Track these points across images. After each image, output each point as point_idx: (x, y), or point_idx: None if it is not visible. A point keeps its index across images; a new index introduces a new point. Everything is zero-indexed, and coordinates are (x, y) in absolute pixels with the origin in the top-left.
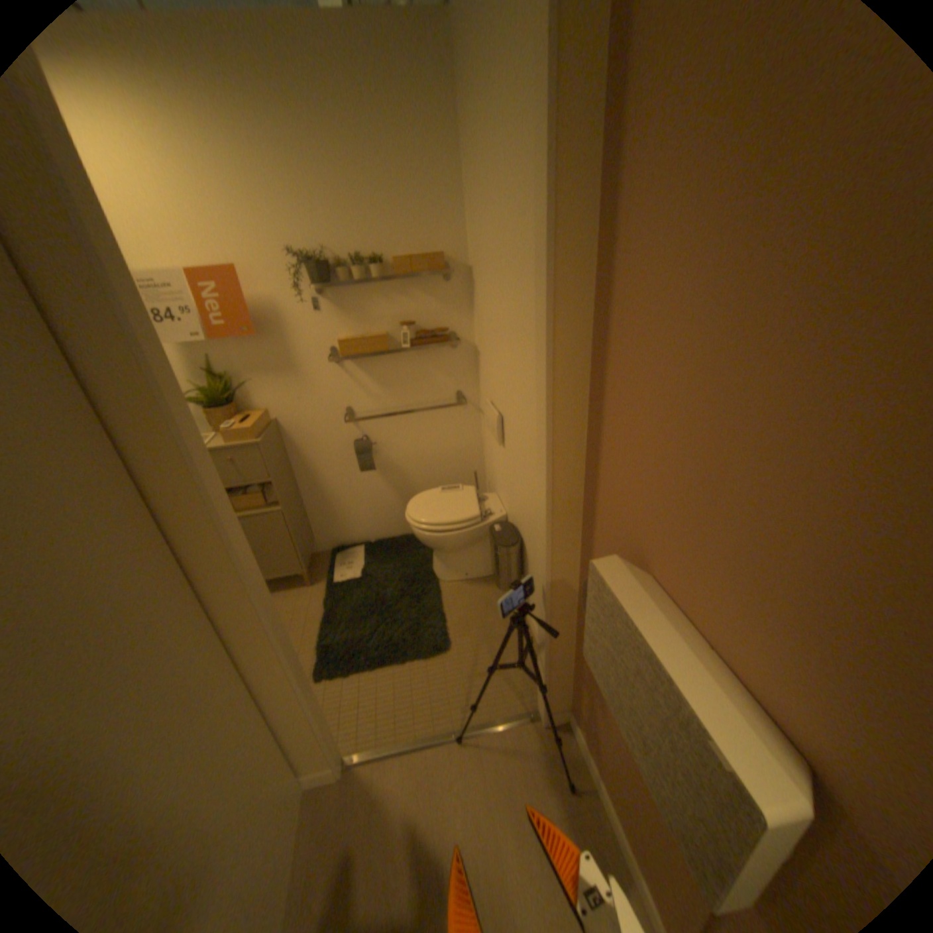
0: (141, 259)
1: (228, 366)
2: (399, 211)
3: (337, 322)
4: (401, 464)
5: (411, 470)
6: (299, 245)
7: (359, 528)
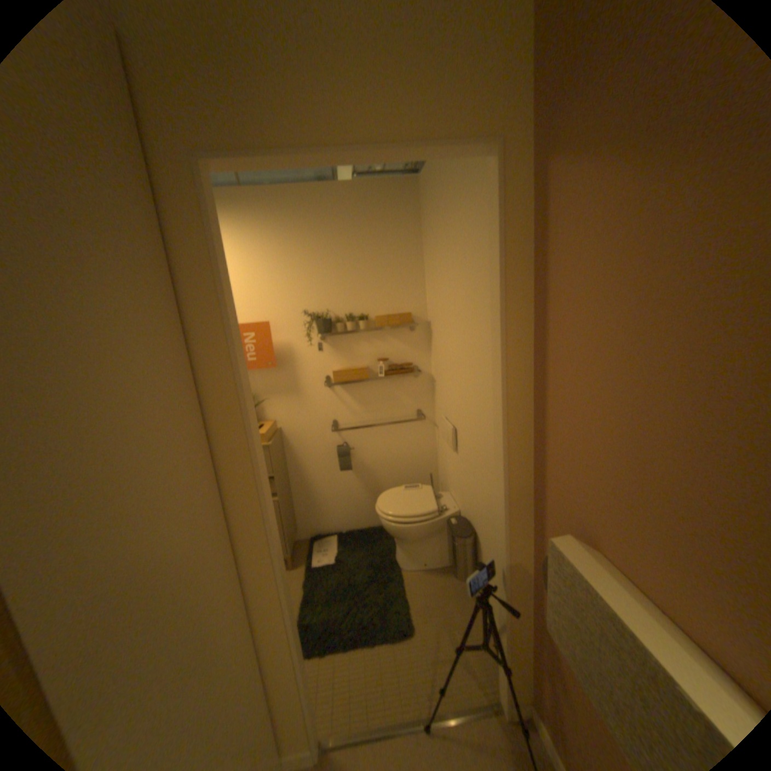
0: None
1: (253, 389)
2: (381, 287)
3: (333, 359)
4: (371, 466)
5: (379, 471)
6: (313, 309)
7: (334, 520)
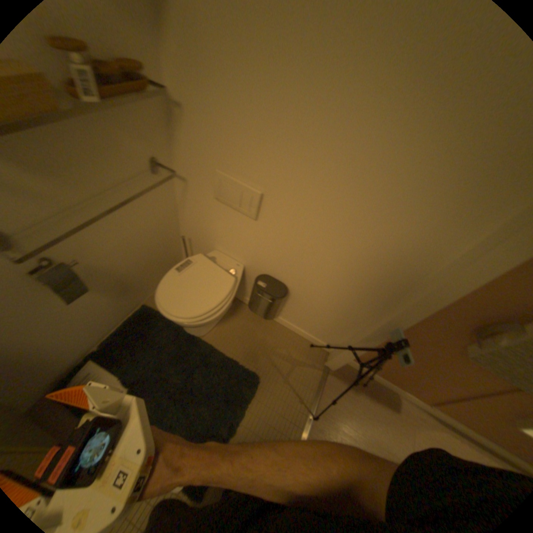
0: None
1: None
2: None
3: None
4: (103, 263)
5: (116, 263)
6: None
7: (72, 350)
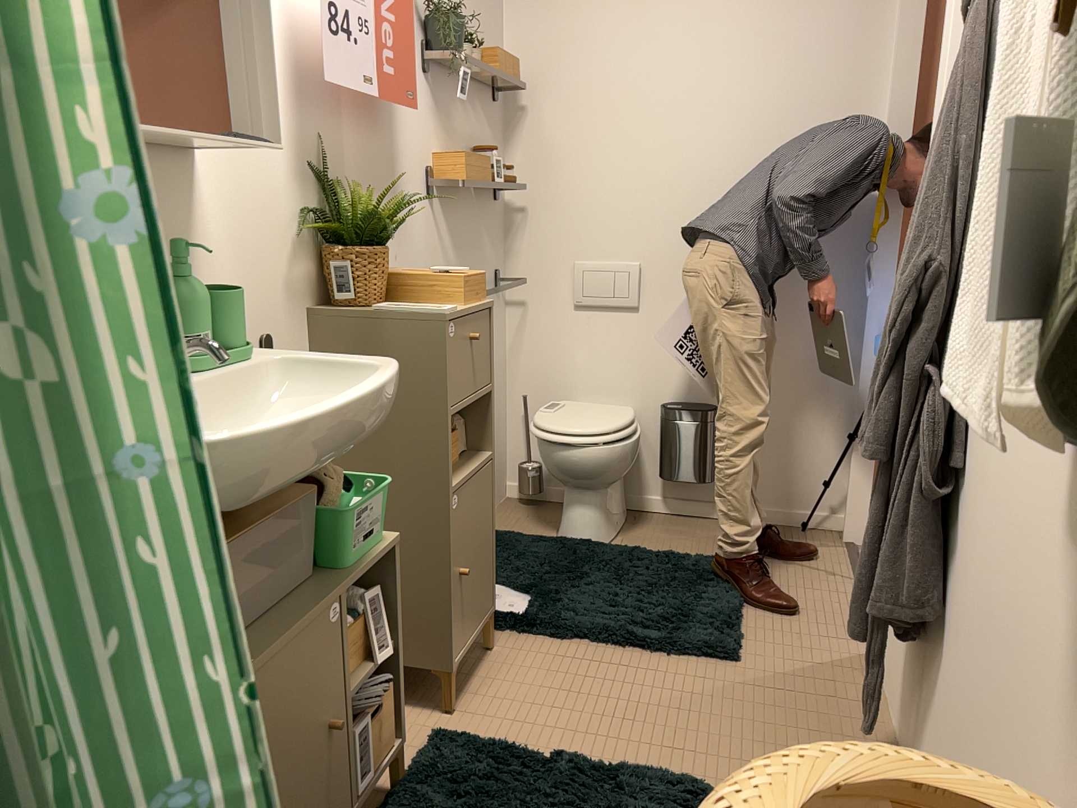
0: None
1: (343, 170)
2: None
3: (435, 129)
4: None
5: None
6: None
7: None
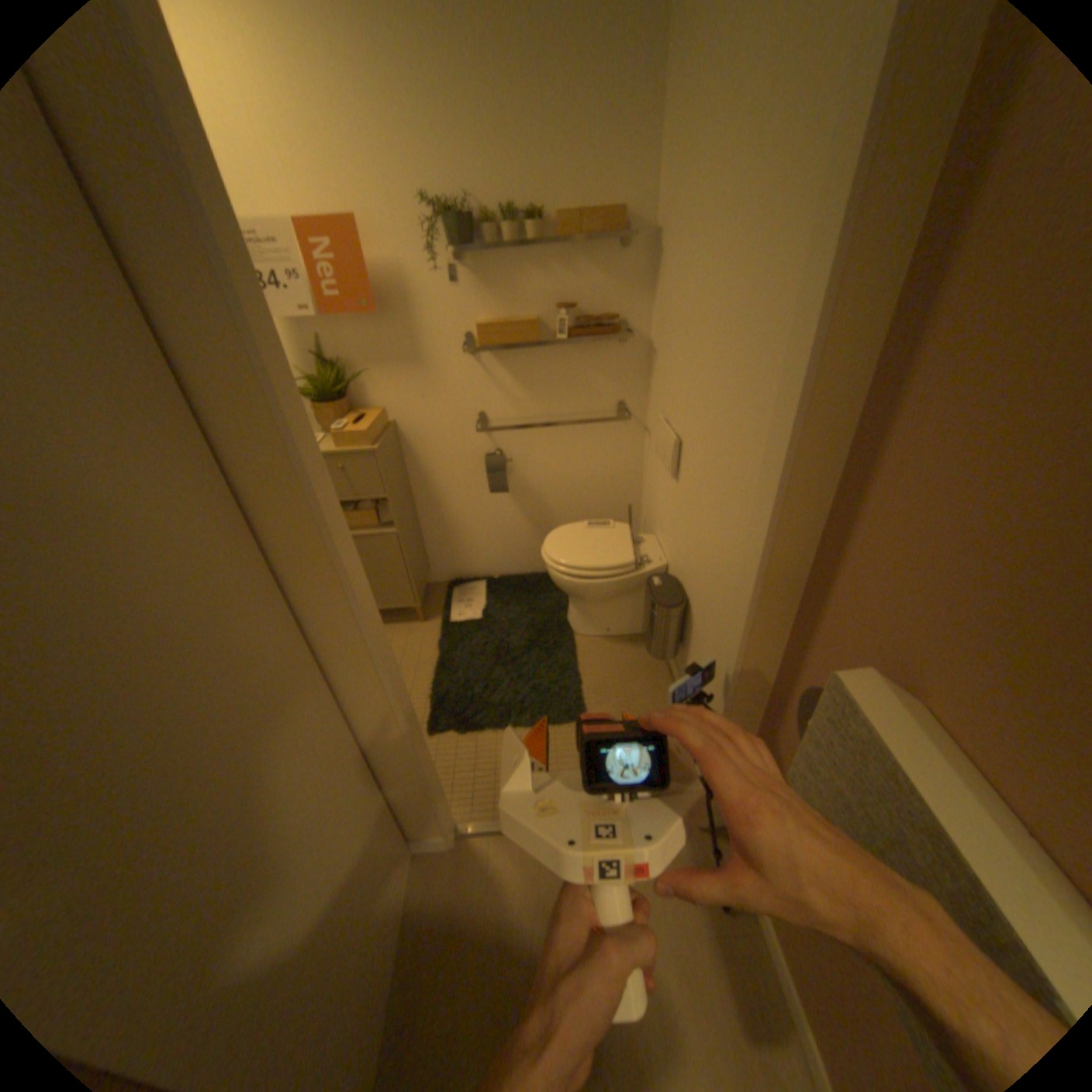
0: (240, 201)
1: (341, 350)
2: (571, 140)
3: (476, 298)
4: (538, 488)
5: (550, 496)
6: (436, 187)
7: (482, 559)
